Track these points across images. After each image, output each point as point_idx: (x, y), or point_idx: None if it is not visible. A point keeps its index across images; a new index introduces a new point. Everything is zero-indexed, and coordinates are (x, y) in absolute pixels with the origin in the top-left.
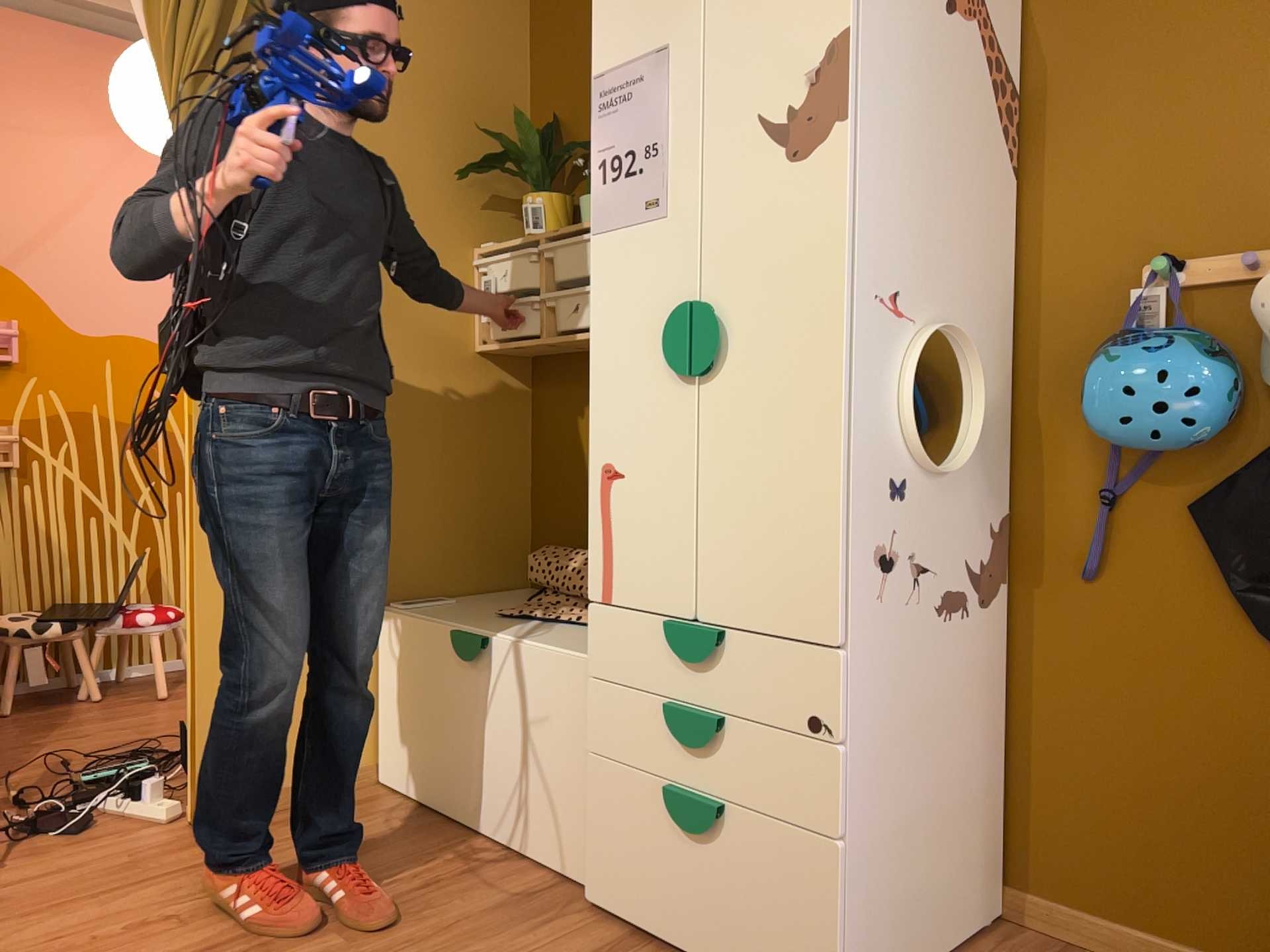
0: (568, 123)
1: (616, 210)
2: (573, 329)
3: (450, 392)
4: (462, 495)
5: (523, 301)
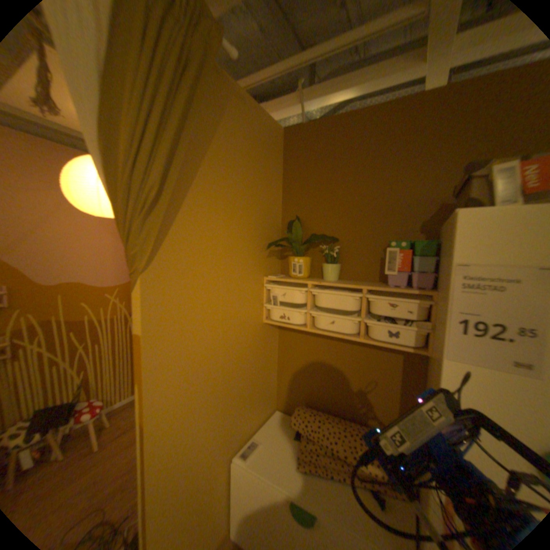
0: (306, 221)
1: (480, 355)
2: (331, 331)
3: (256, 345)
4: (259, 387)
5: (297, 310)
